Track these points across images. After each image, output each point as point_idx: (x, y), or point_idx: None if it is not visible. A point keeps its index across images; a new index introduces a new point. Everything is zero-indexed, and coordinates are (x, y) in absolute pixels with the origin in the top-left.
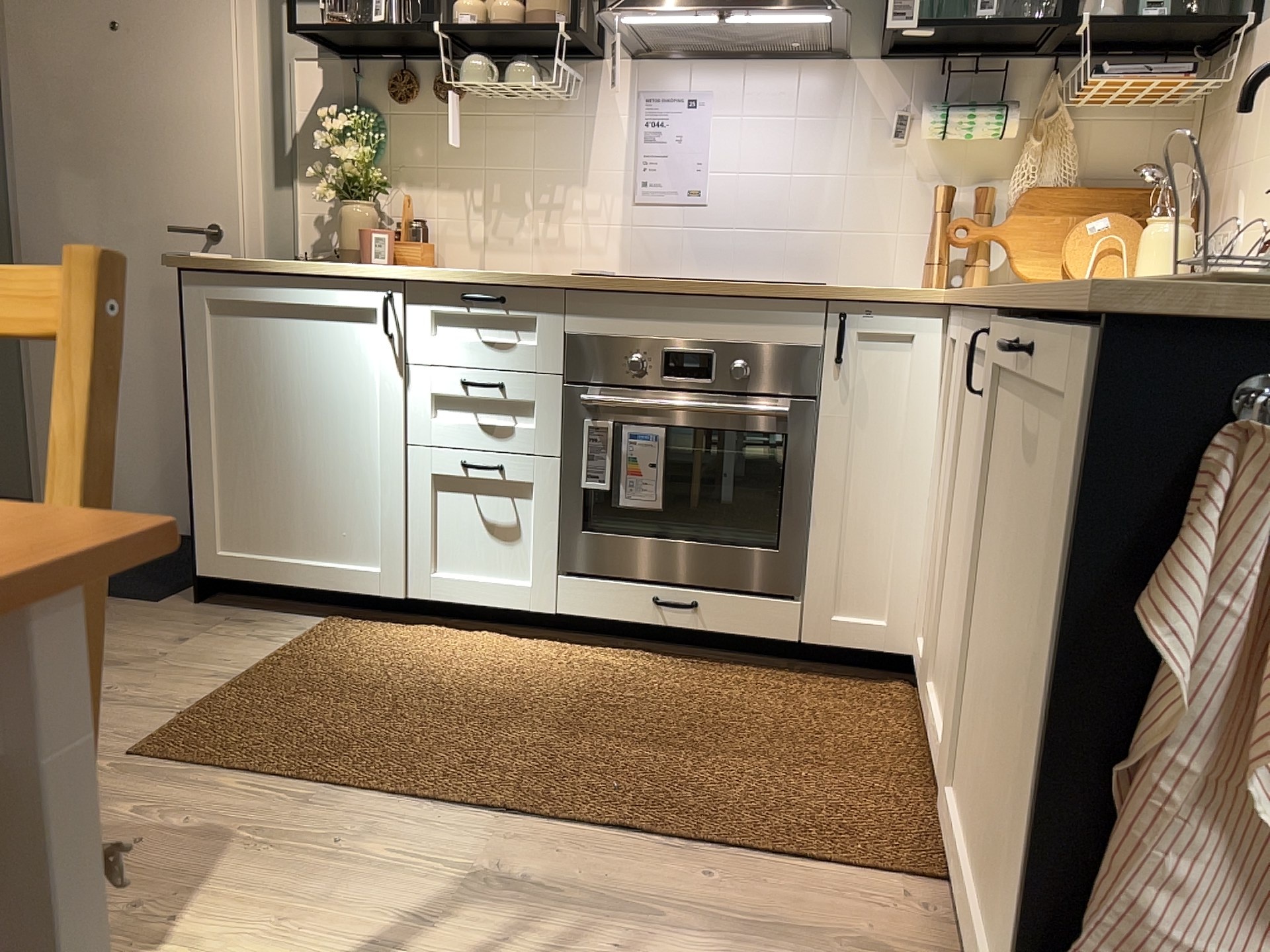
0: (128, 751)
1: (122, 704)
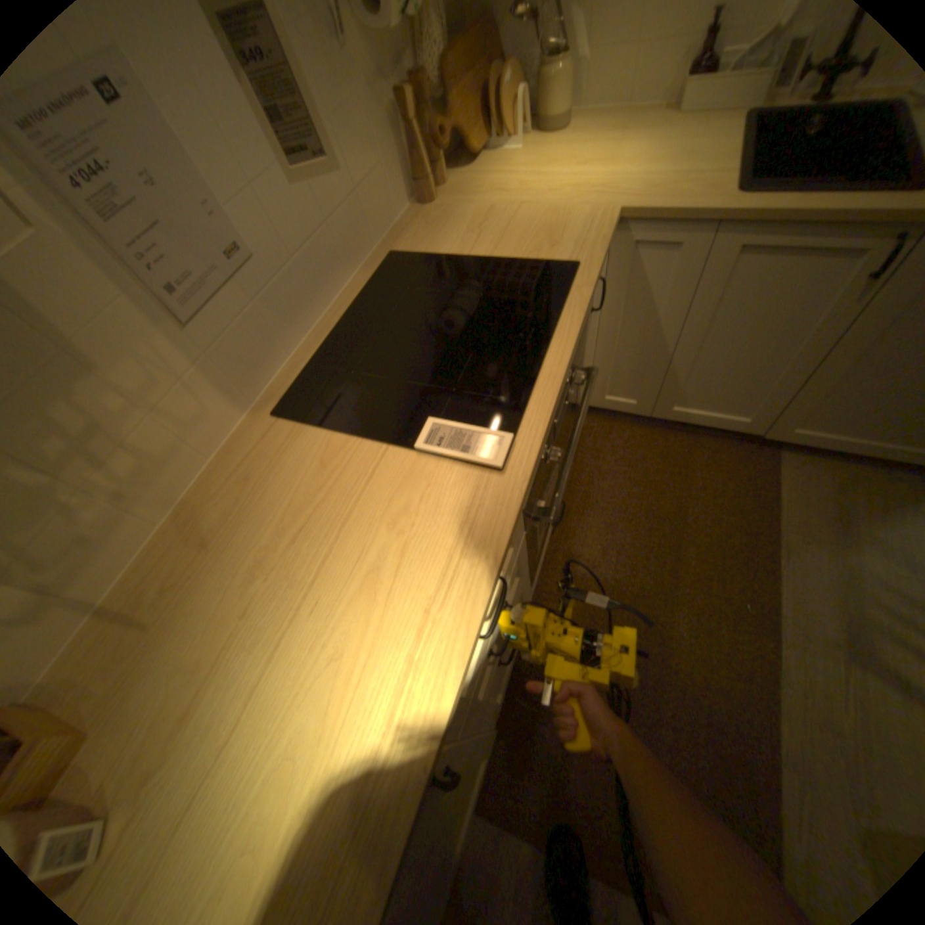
0: None
1: None
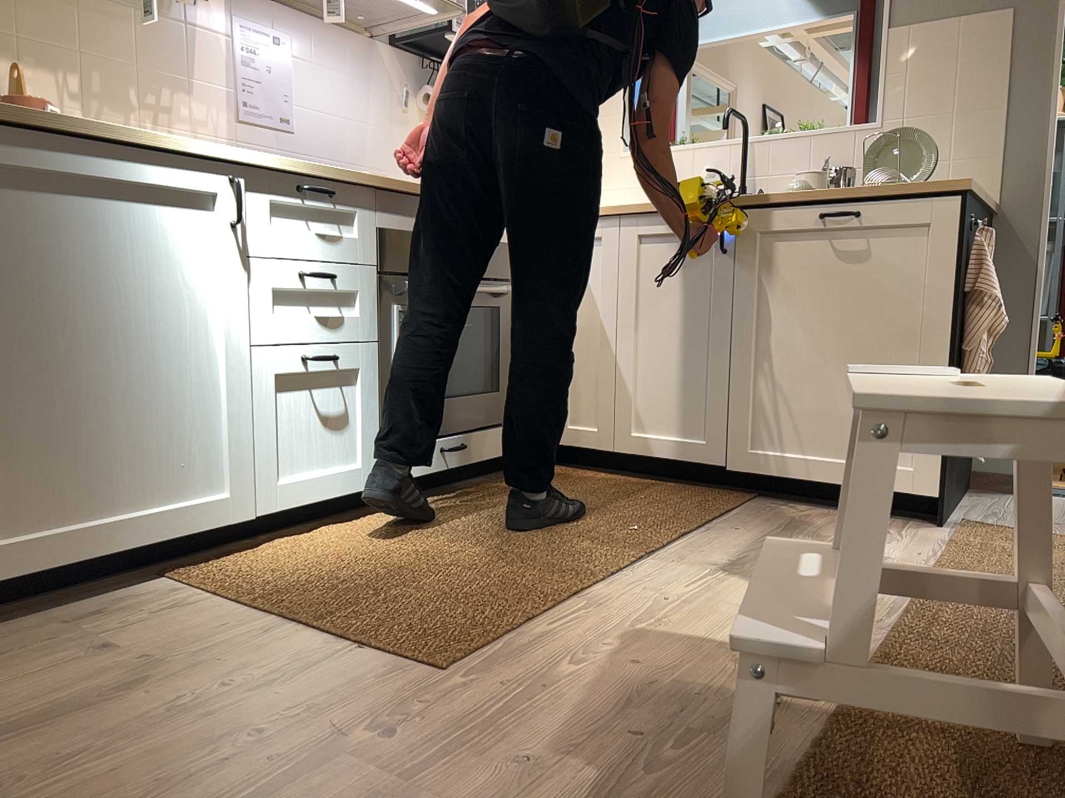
0: (438, 667)
1: (293, 675)
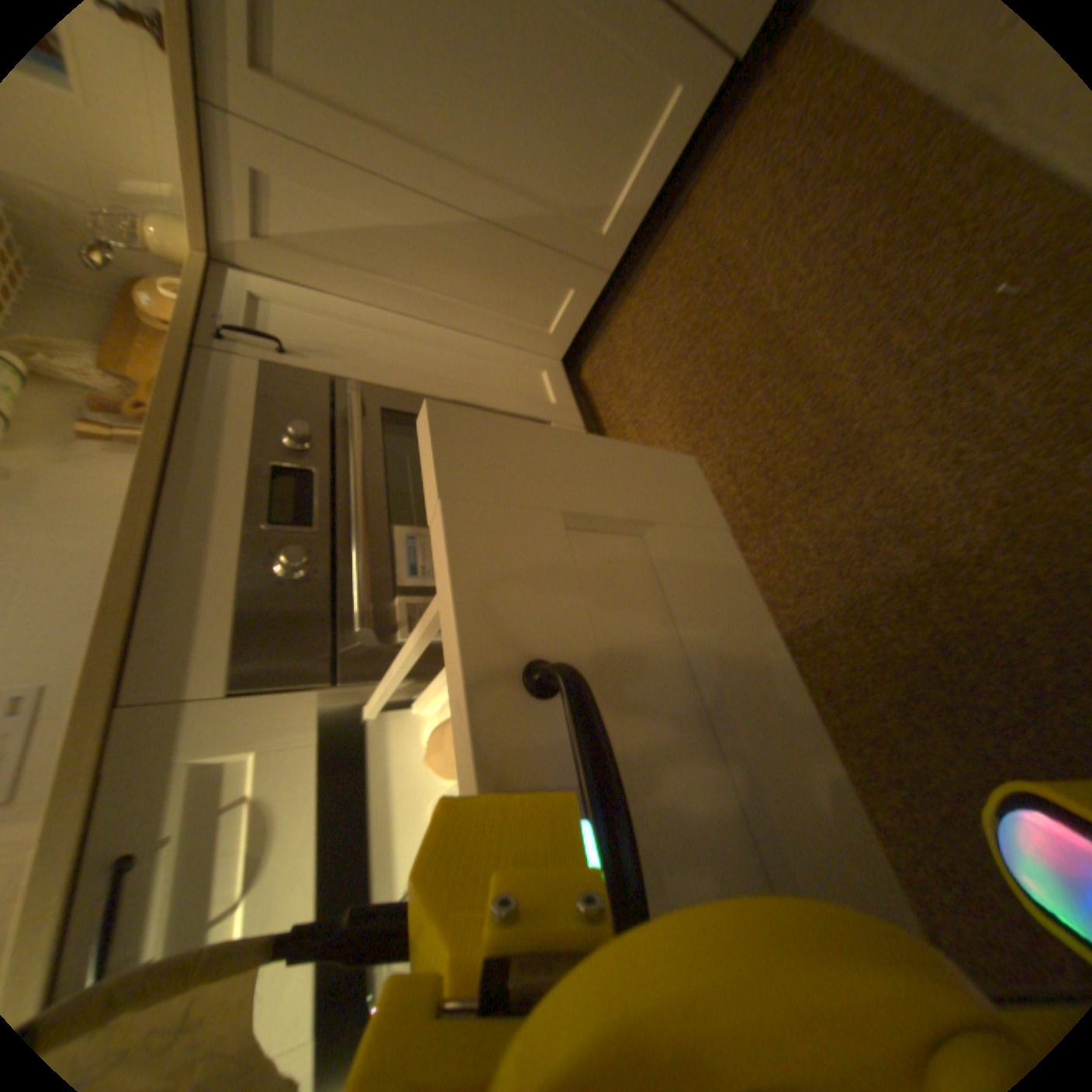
0: None
1: None
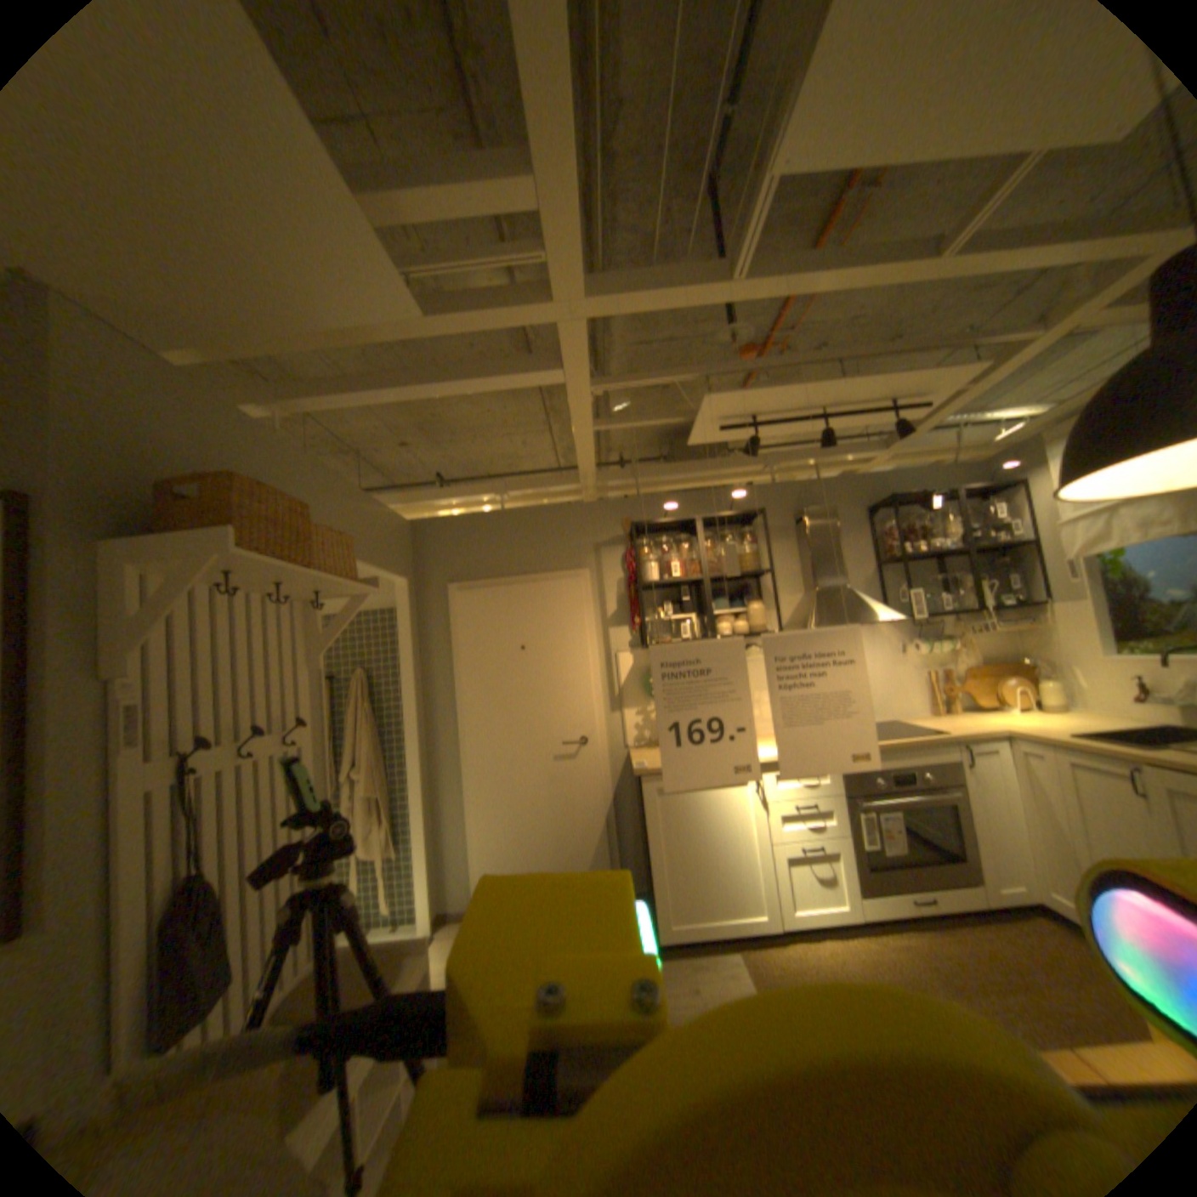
0: None
1: None
